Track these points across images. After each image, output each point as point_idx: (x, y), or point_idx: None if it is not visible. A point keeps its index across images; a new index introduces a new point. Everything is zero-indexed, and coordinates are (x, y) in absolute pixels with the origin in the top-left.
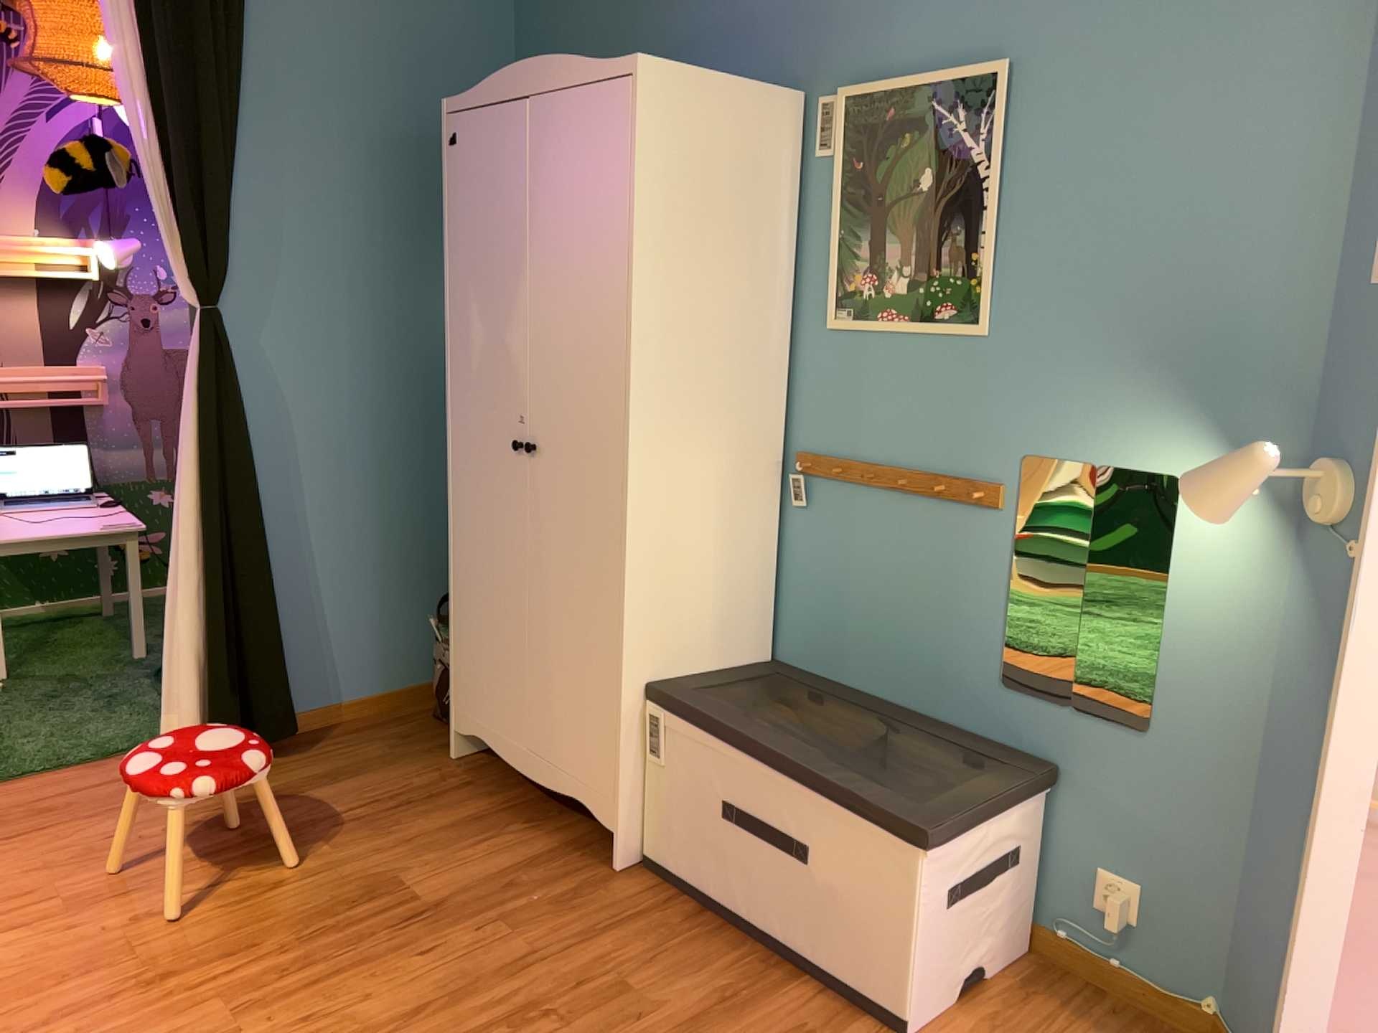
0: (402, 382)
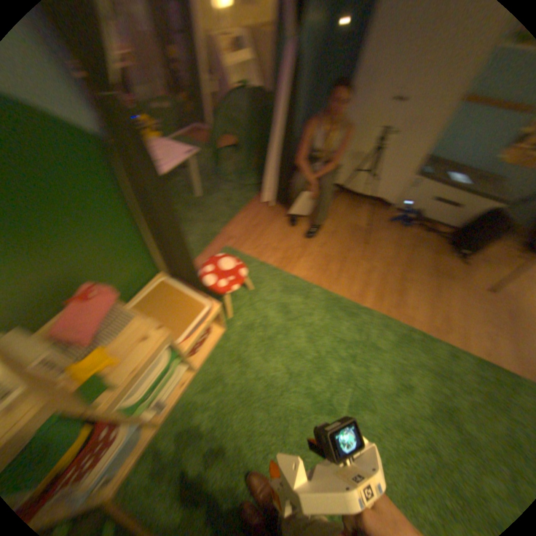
0: (309, 62)
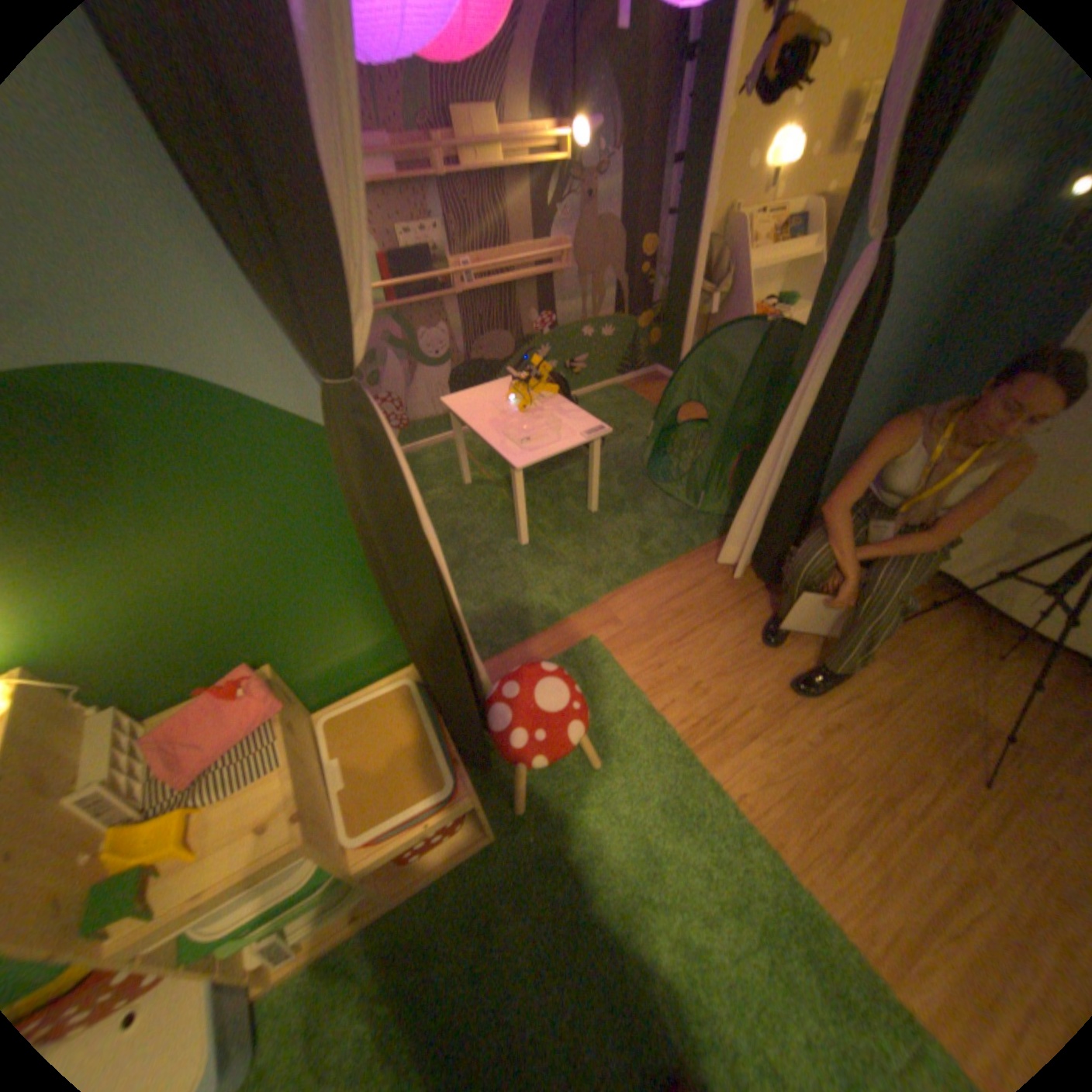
0: (931, 281)
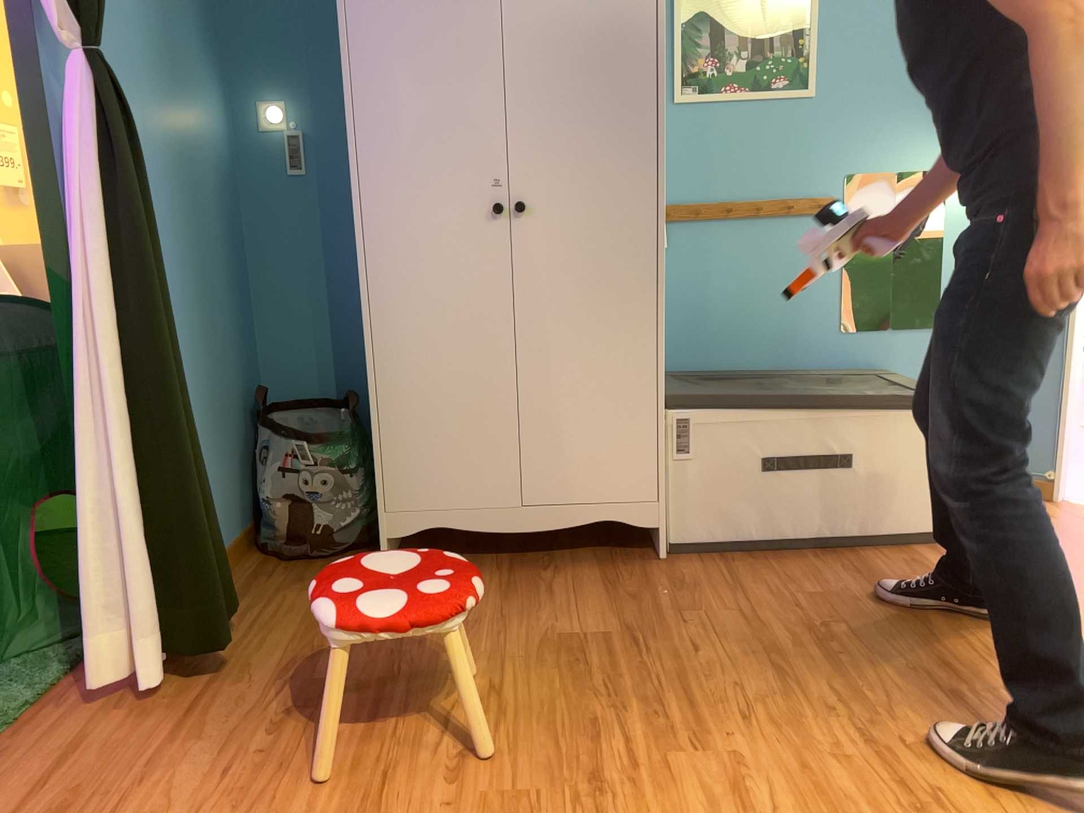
0: (189, 190)
